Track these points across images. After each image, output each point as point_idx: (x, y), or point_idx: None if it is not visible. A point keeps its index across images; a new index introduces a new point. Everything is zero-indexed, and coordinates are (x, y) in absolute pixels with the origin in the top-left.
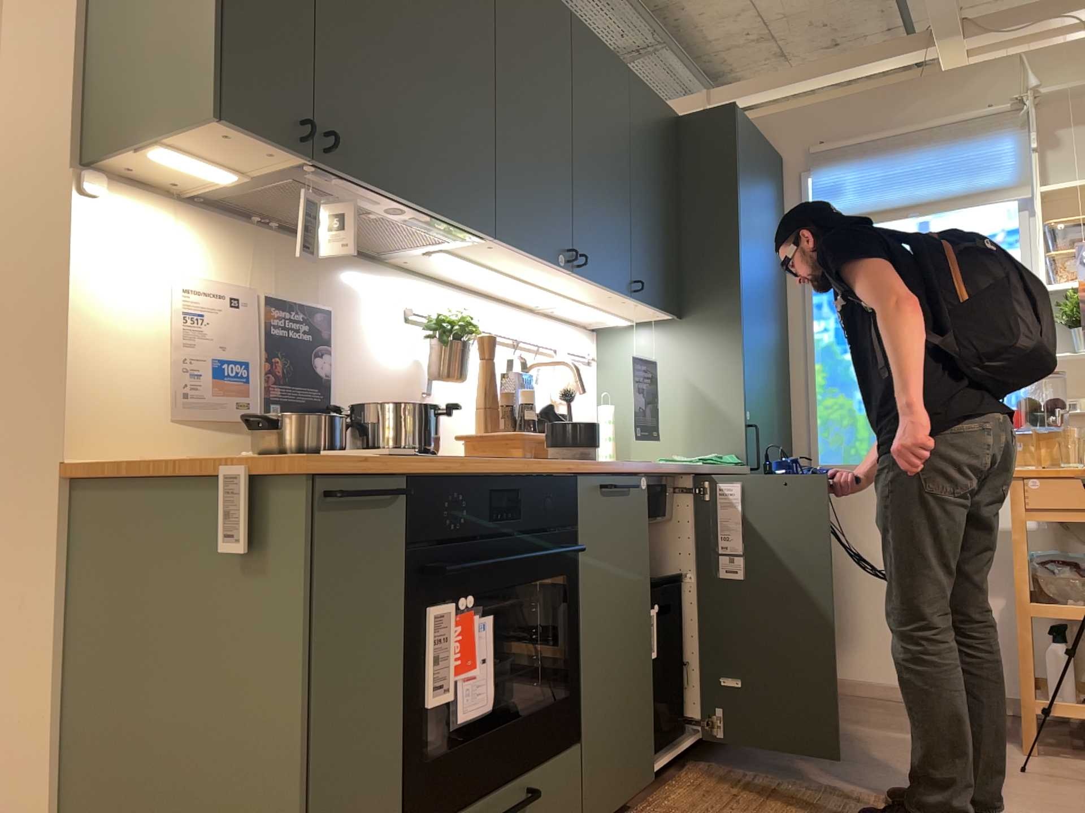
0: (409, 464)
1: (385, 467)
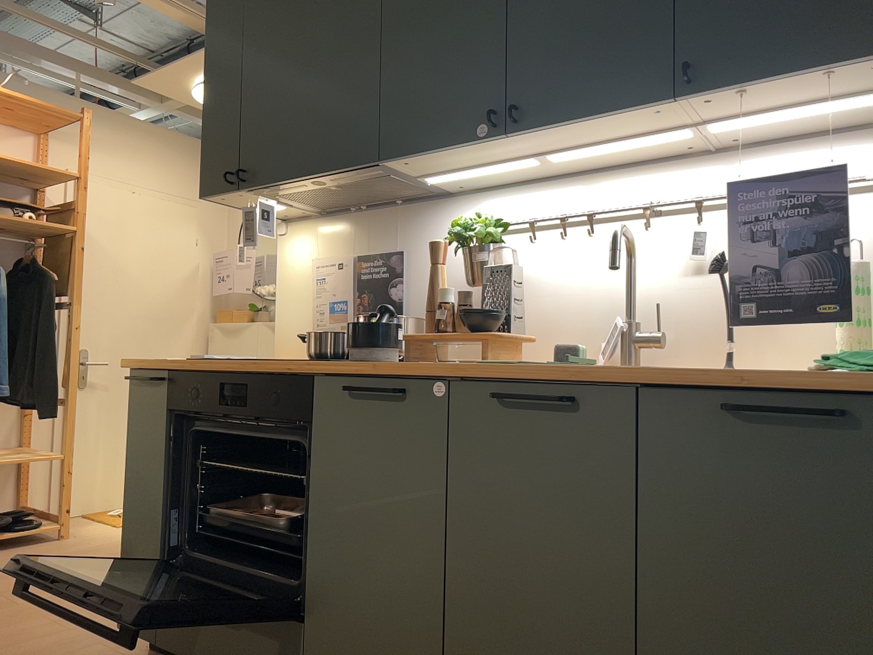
0: (163, 363)
1: (154, 365)
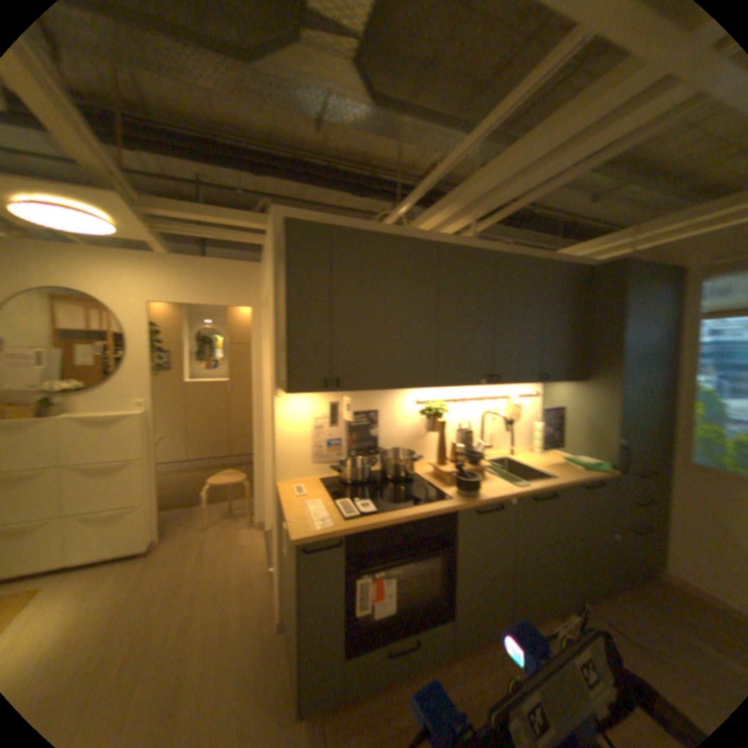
0: (343, 532)
1: (331, 535)
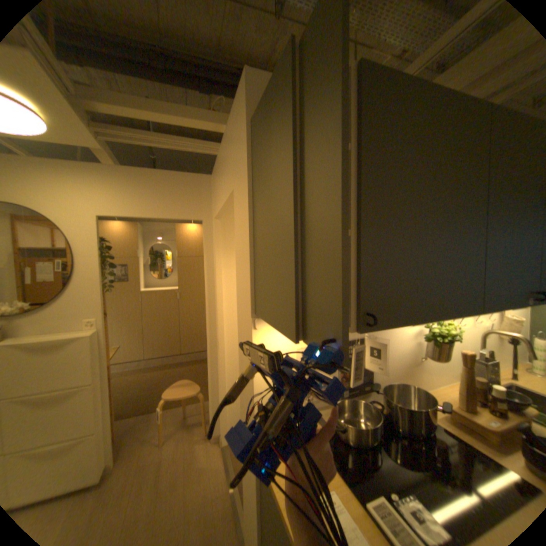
0: None
1: None
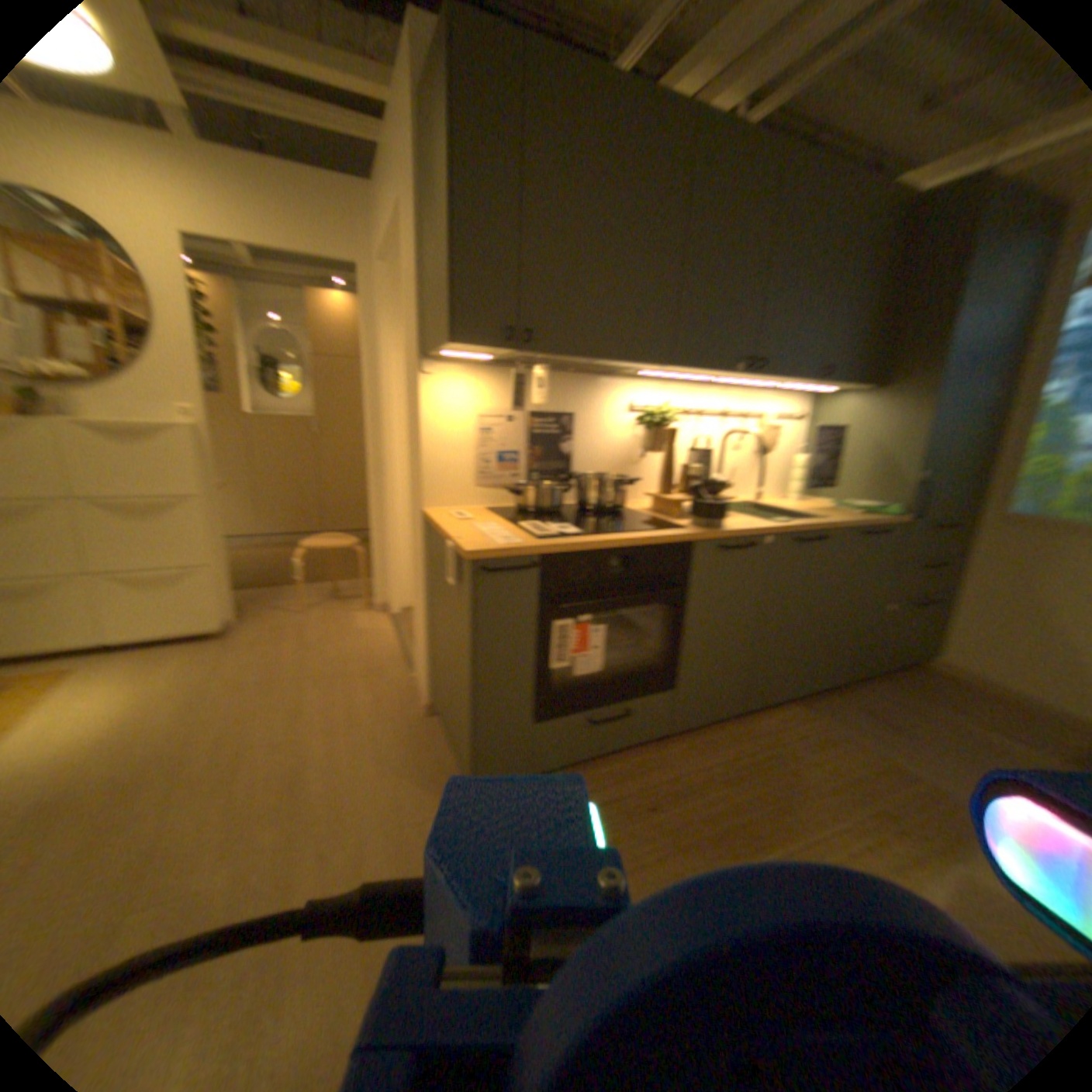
0: (543, 548)
1: (526, 551)
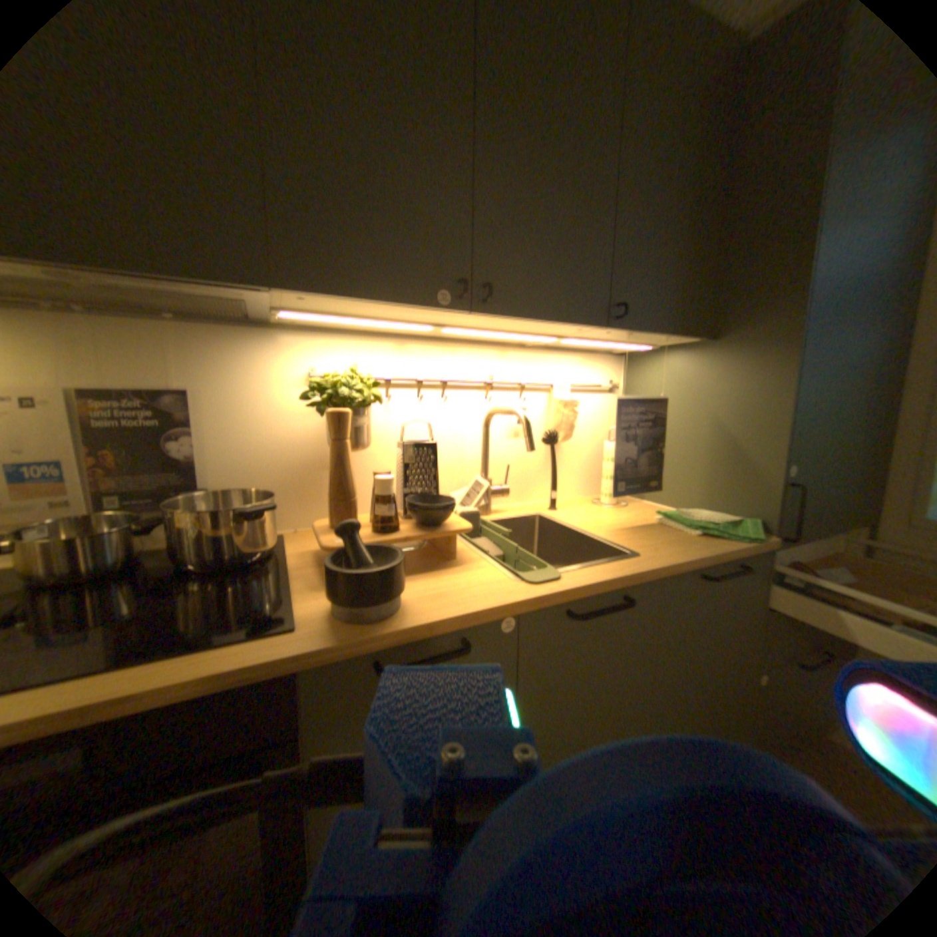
0: None
1: None
